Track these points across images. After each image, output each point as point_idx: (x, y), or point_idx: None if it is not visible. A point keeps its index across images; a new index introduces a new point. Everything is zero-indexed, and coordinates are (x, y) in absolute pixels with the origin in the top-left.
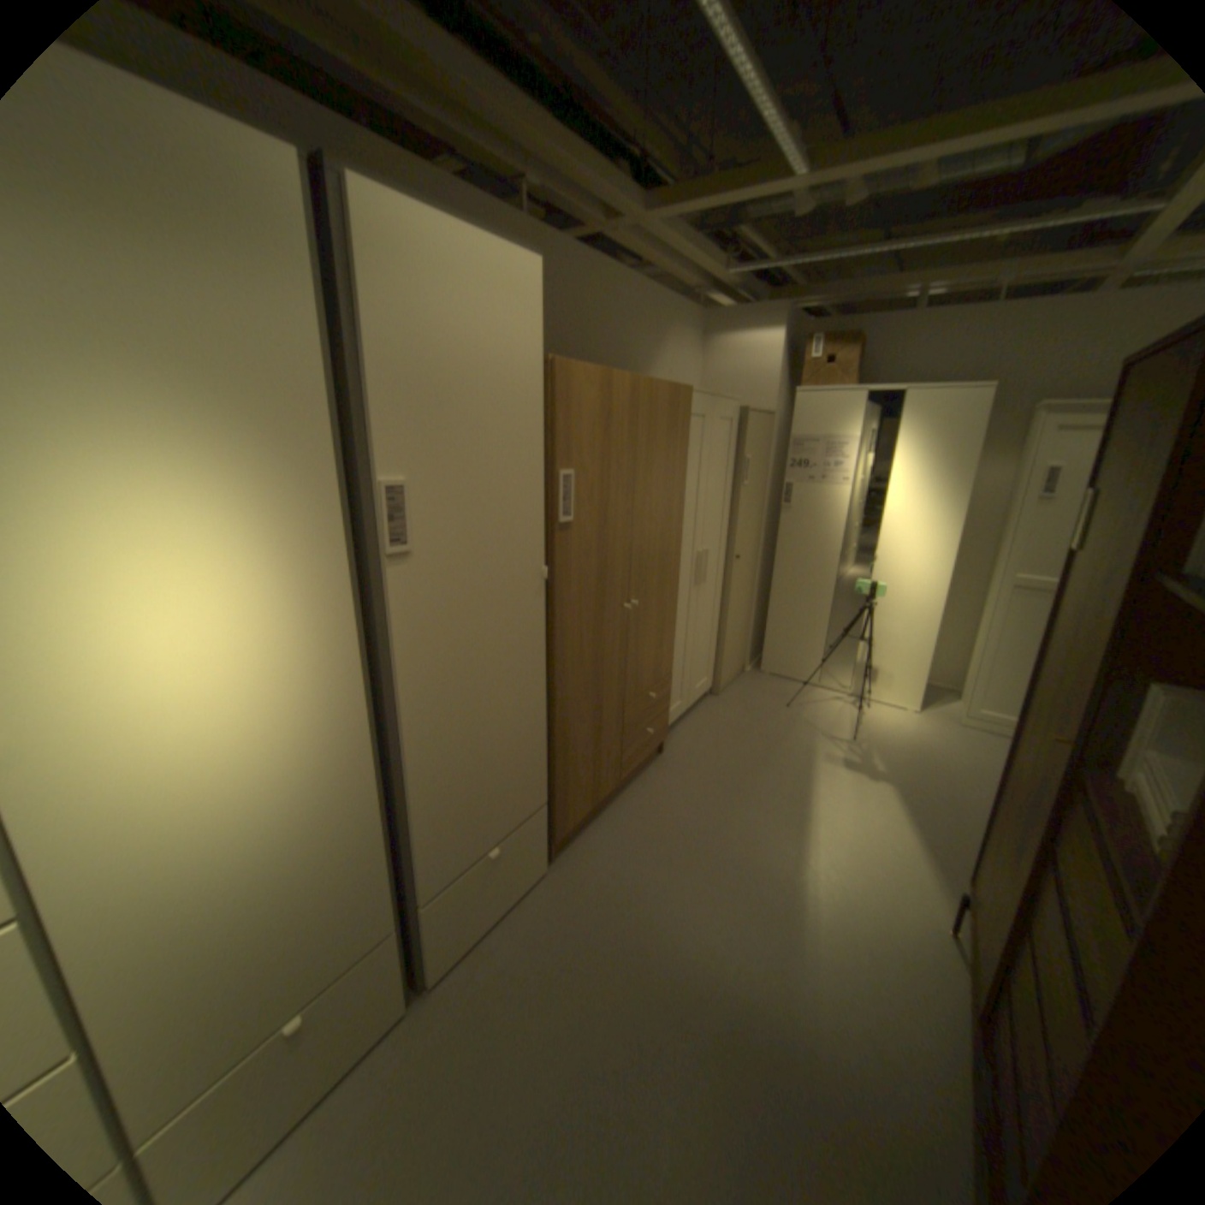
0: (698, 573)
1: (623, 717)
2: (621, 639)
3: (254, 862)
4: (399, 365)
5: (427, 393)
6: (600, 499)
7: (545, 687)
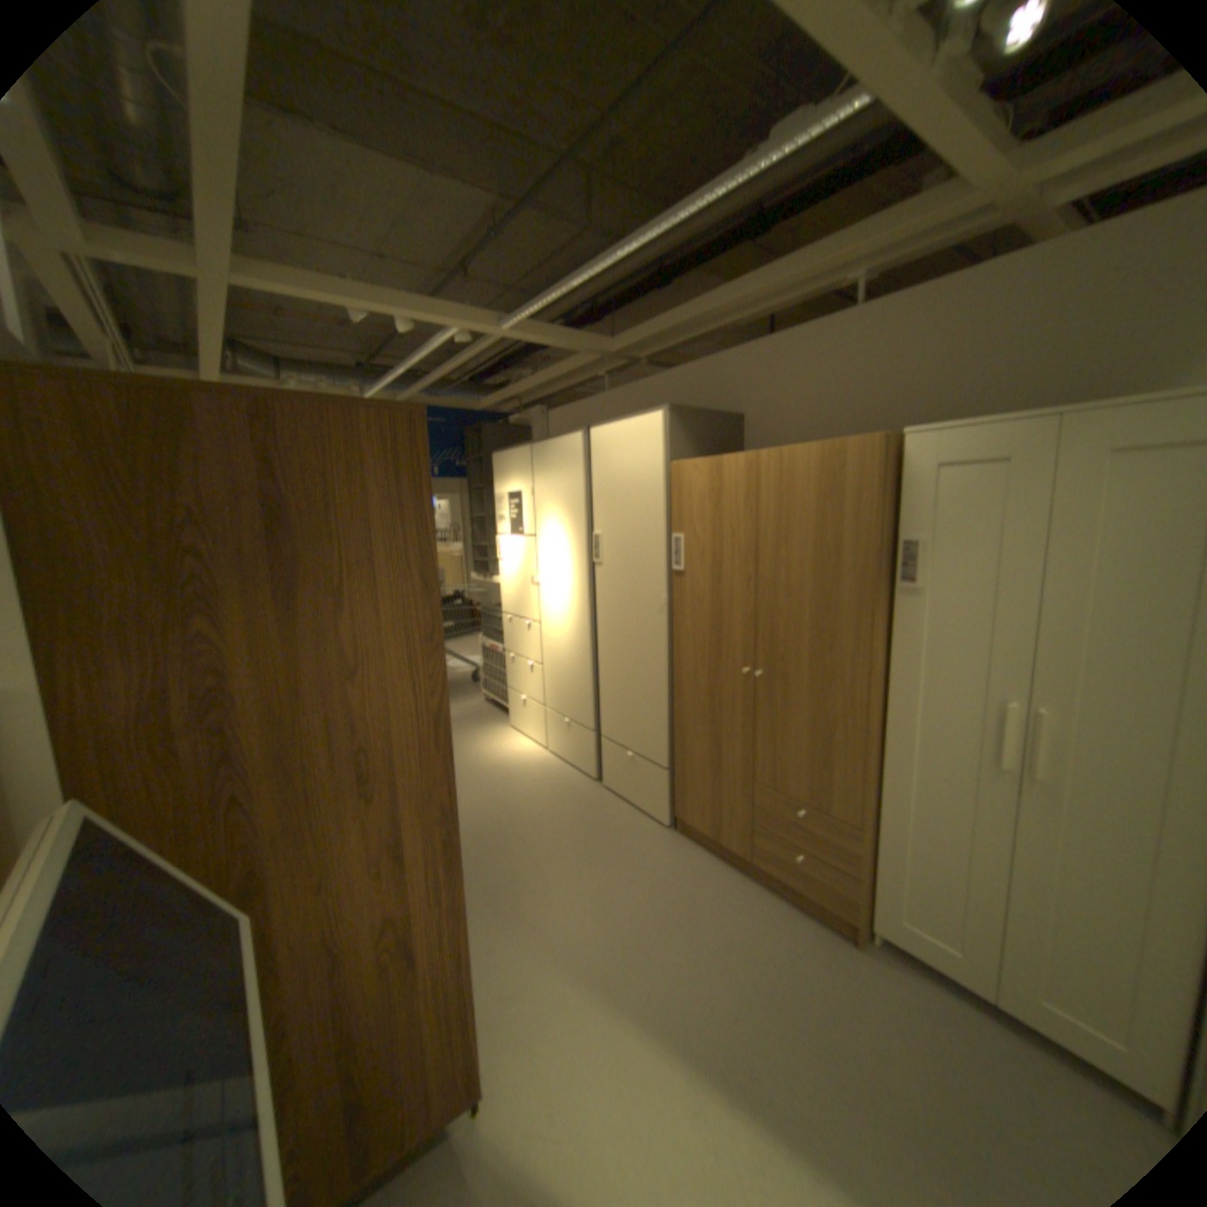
0: (1007, 743)
1: (755, 792)
2: (746, 701)
3: (566, 652)
4: (601, 490)
5: (610, 499)
6: (713, 560)
7: (675, 686)
